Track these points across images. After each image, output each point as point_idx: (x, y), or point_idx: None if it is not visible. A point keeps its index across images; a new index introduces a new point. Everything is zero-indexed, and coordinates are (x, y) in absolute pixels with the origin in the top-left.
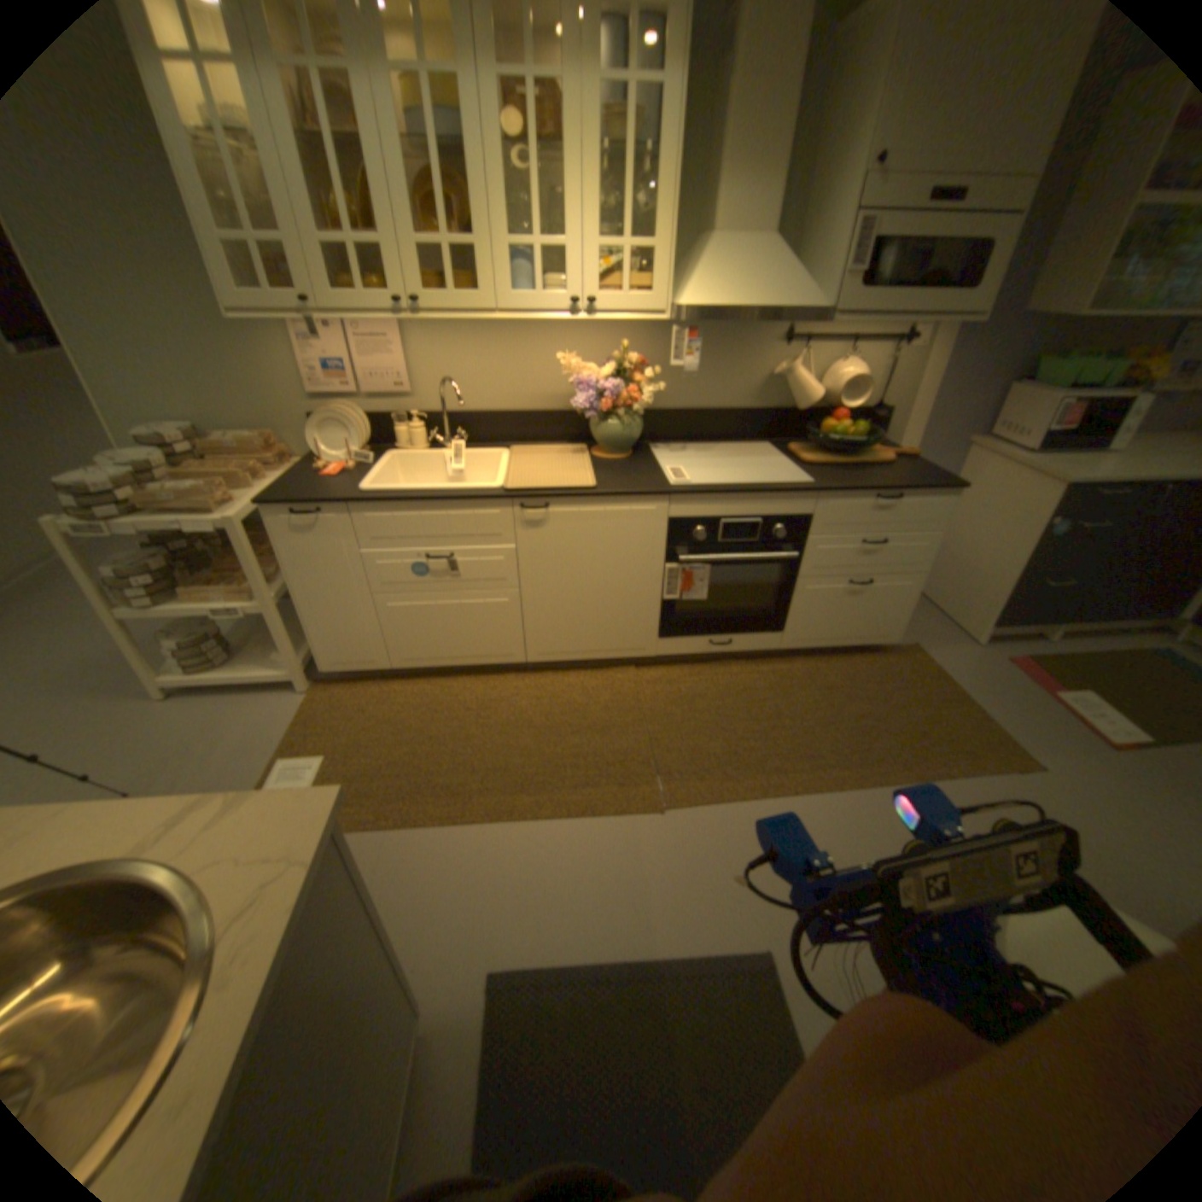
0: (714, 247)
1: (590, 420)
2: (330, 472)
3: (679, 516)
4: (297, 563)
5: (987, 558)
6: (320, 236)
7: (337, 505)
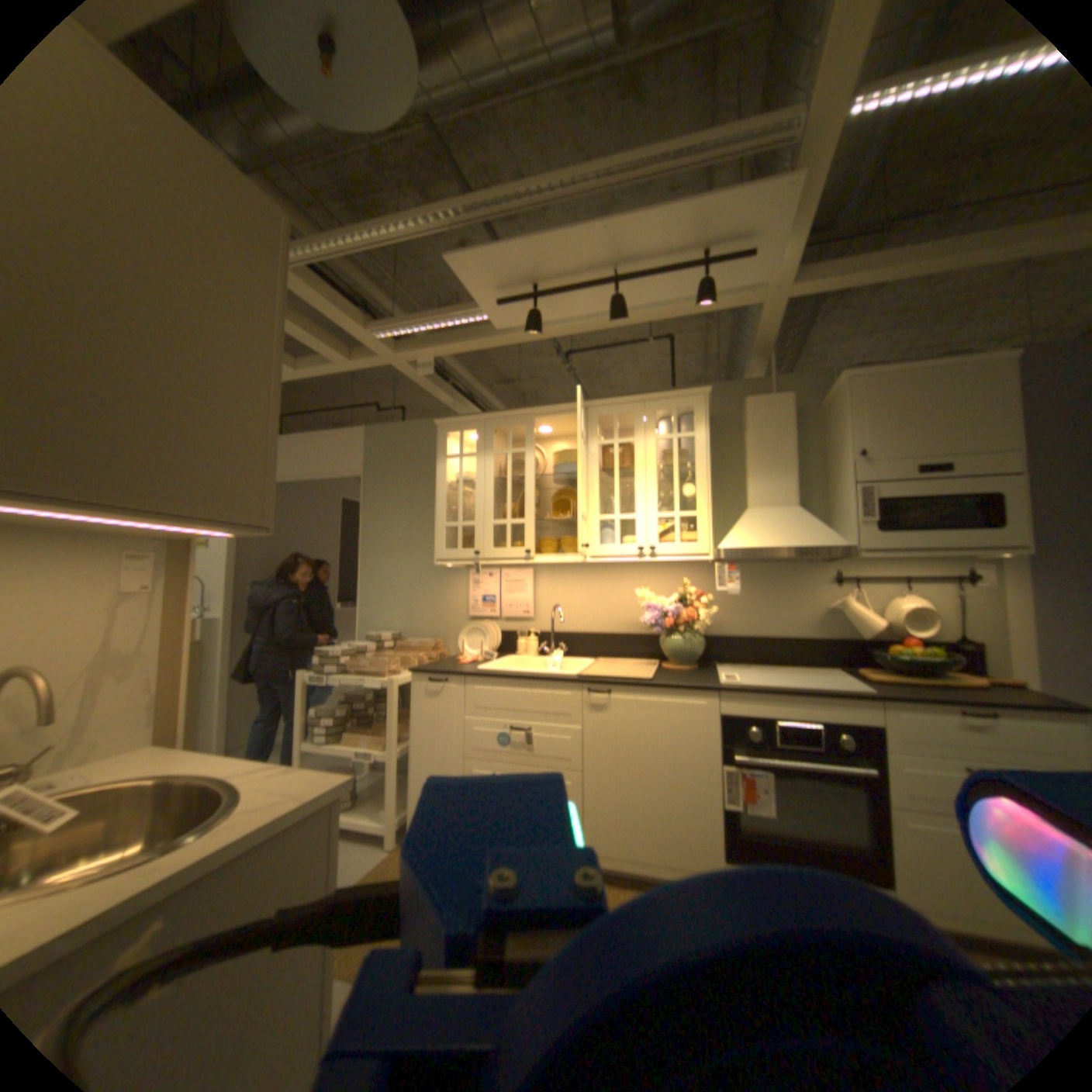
0: (744, 513)
1: (657, 633)
2: (463, 659)
3: (727, 708)
4: (419, 716)
5: None
6: (494, 521)
7: (456, 672)
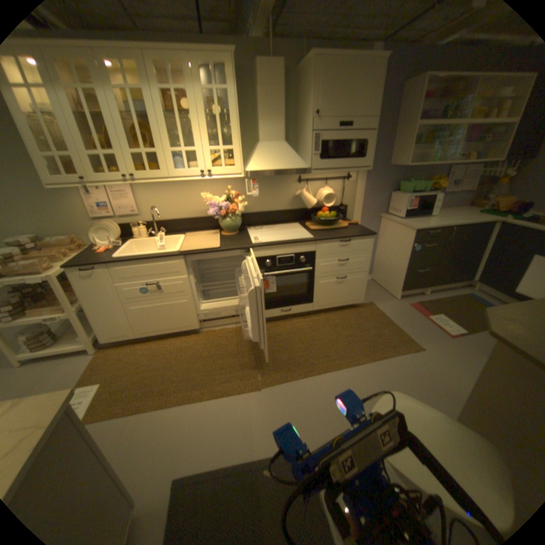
0: (259, 147)
1: (218, 219)
2: (100, 250)
3: (257, 256)
4: (83, 292)
5: (393, 262)
6: (88, 151)
7: (100, 264)
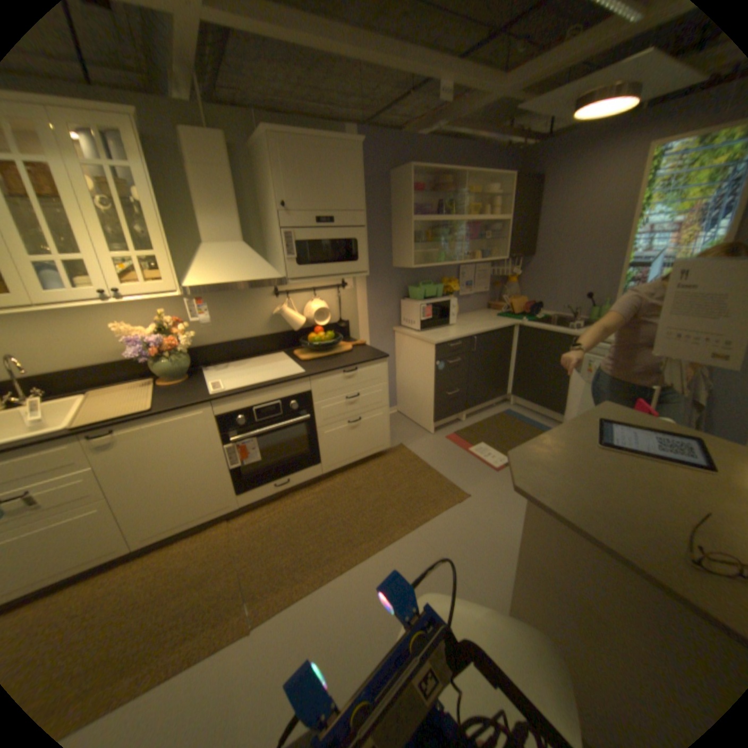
0: (202, 250)
1: (146, 361)
2: None
3: (220, 411)
4: None
5: (417, 387)
6: None
7: None
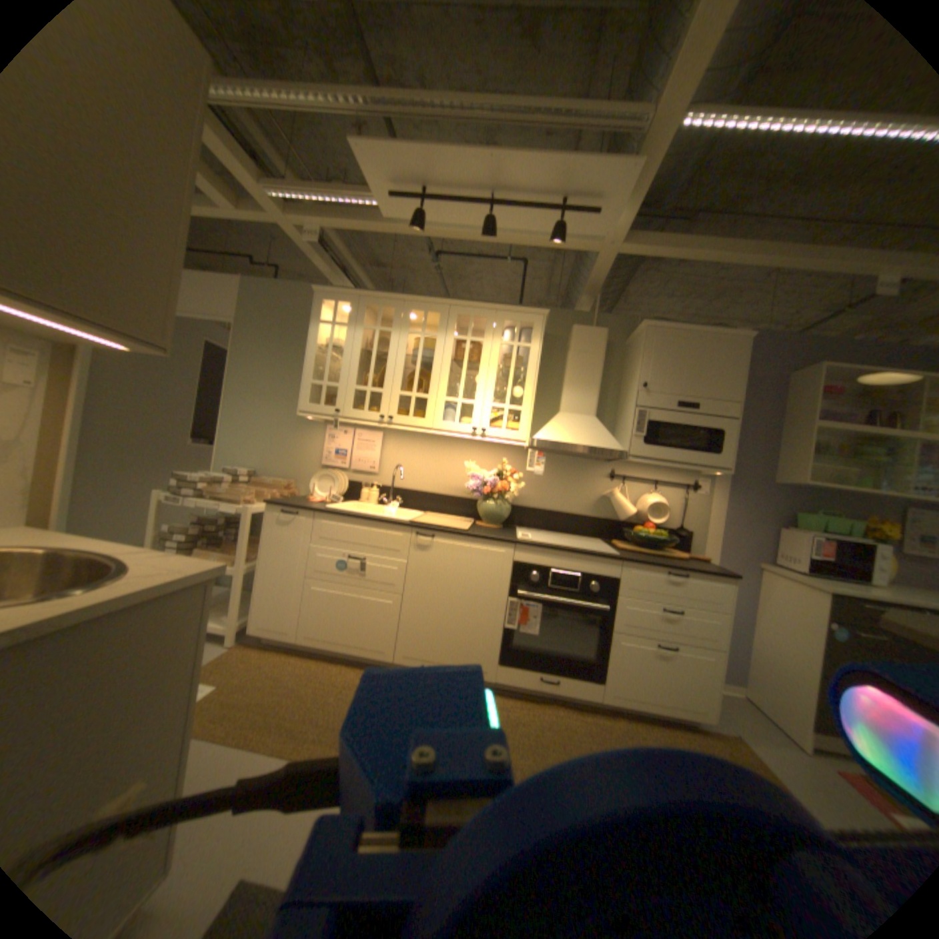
0: (556, 416)
1: (475, 499)
2: (313, 501)
3: (518, 557)
4: (268, 542)
5: (789, 661)
6: (355, 387)
7: (307, 508)
